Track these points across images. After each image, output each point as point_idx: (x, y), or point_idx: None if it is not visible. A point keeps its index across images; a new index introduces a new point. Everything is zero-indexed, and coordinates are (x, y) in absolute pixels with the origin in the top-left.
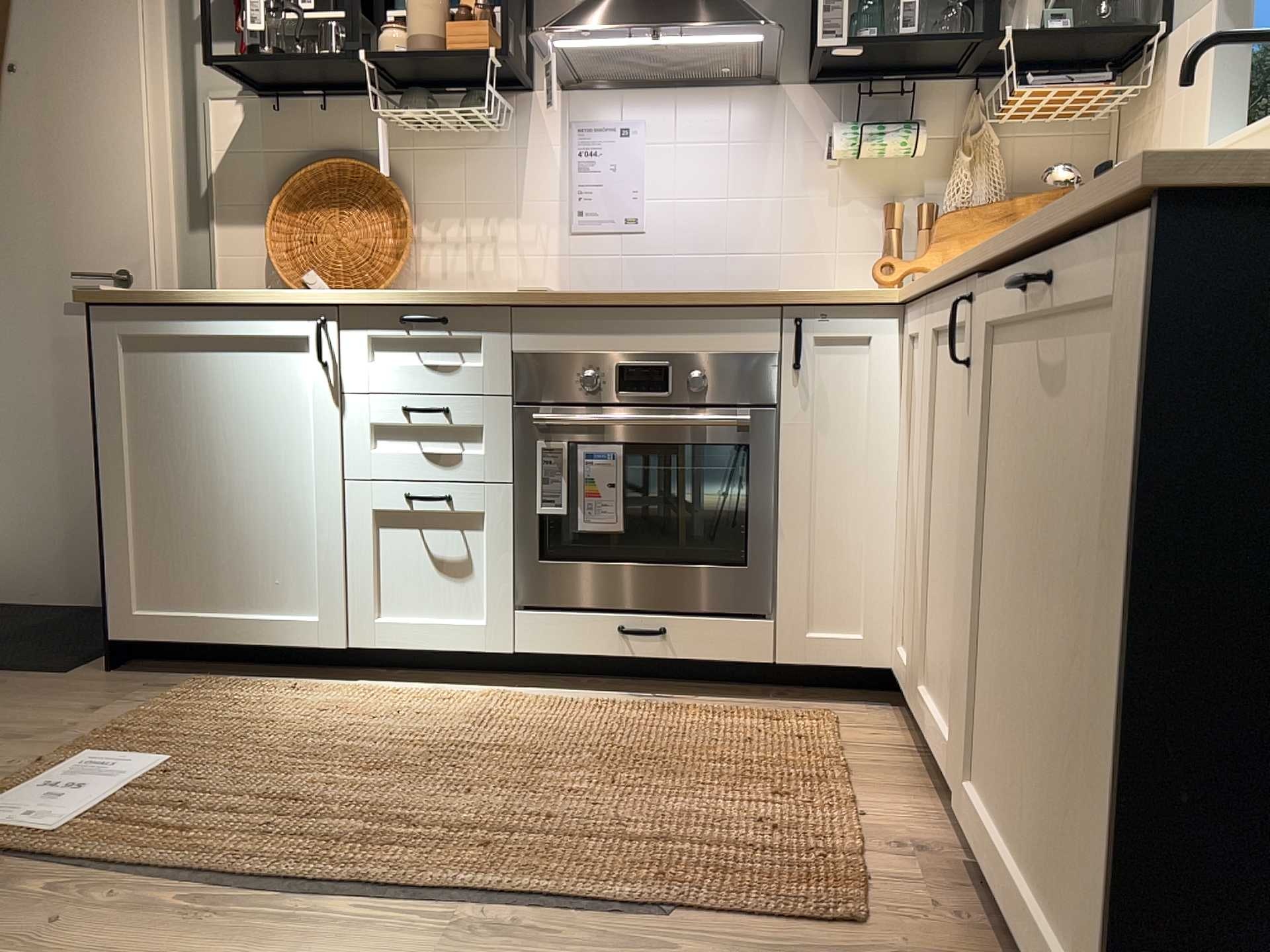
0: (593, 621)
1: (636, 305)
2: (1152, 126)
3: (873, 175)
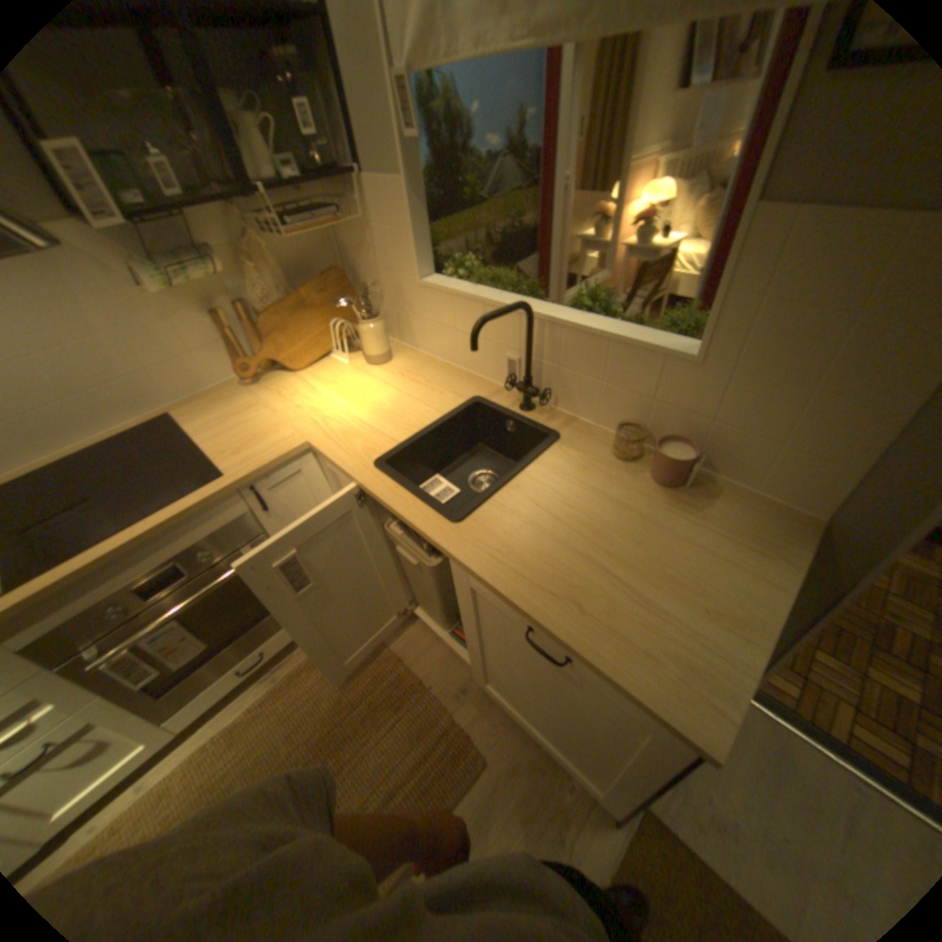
0: (211, 685)
1: (112, 556)
2: (366, 234)
3: (181, 284)
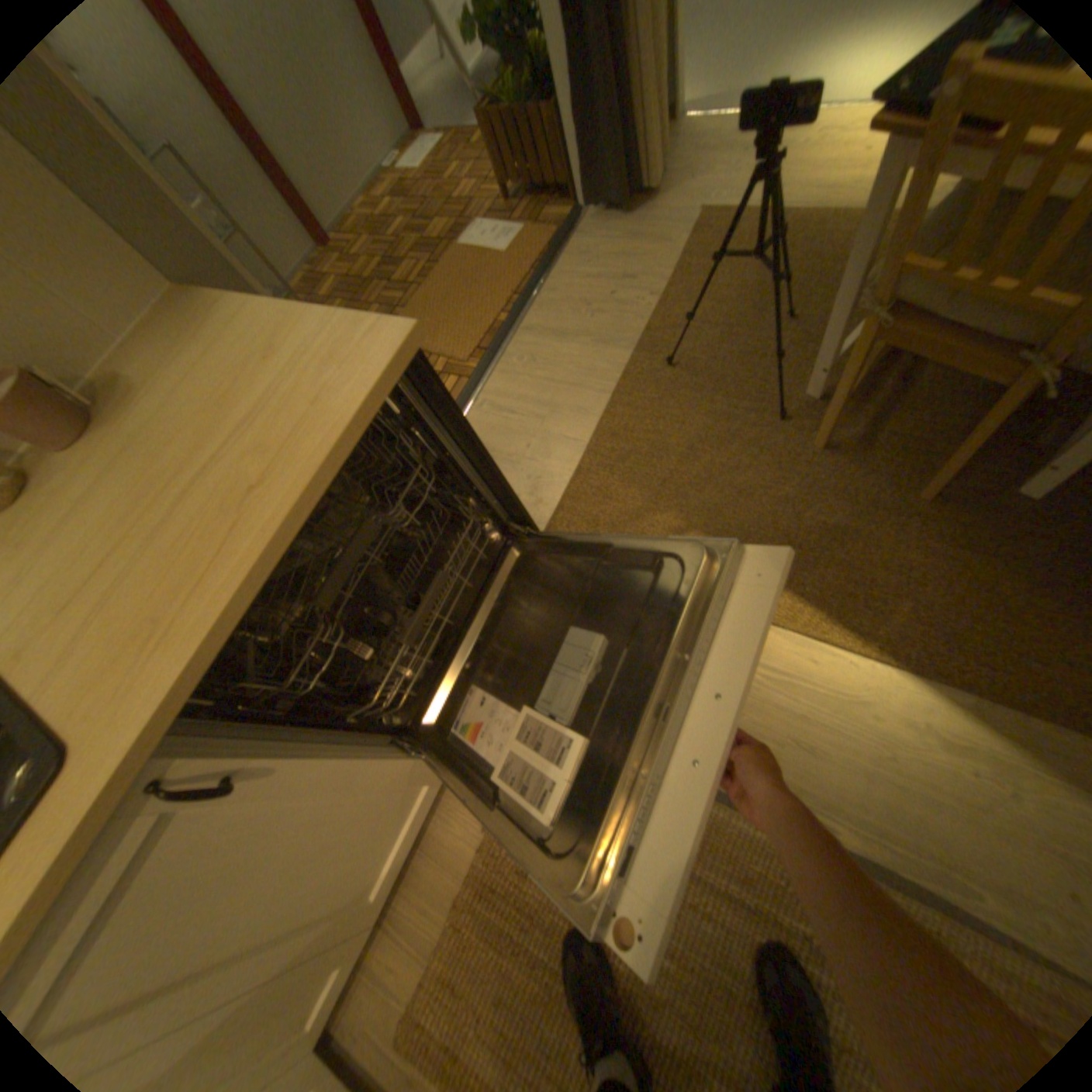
0: None
1: None
2: None
3: None
